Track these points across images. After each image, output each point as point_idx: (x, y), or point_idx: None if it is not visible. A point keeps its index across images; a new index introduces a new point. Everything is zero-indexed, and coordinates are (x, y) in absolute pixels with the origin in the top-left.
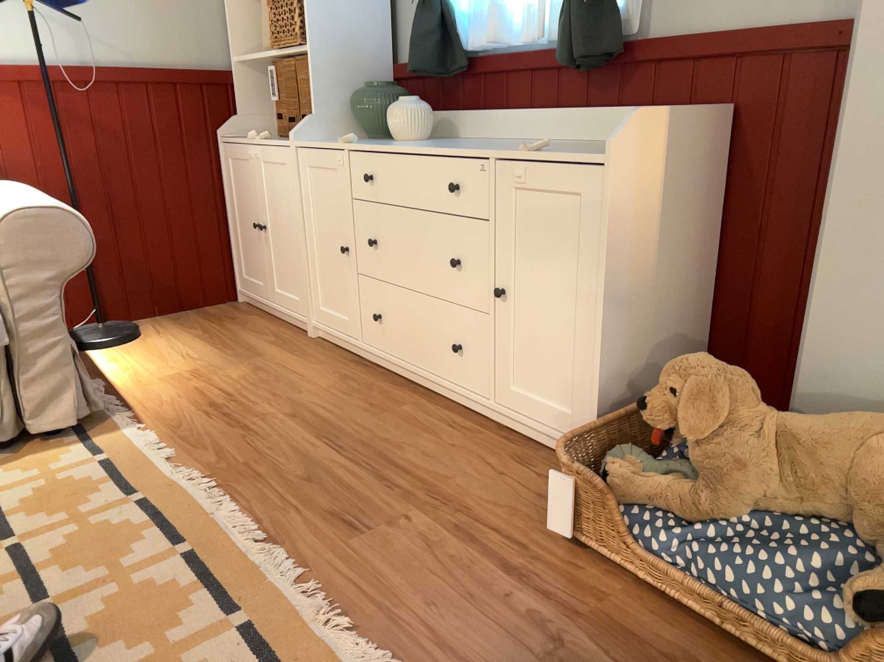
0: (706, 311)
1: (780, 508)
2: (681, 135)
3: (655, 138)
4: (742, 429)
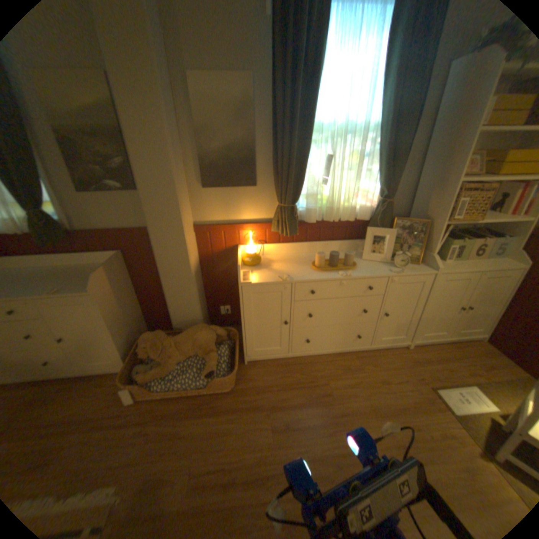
0: (139, 305)
1: (182, 360)
2: (110, 269)
3: (102, 276)
4: (166, 347)
